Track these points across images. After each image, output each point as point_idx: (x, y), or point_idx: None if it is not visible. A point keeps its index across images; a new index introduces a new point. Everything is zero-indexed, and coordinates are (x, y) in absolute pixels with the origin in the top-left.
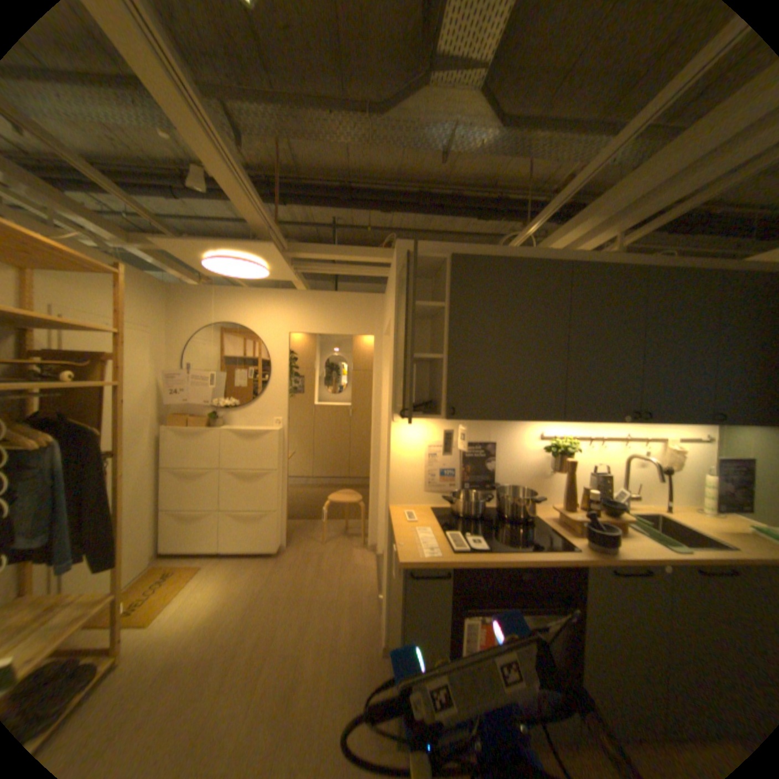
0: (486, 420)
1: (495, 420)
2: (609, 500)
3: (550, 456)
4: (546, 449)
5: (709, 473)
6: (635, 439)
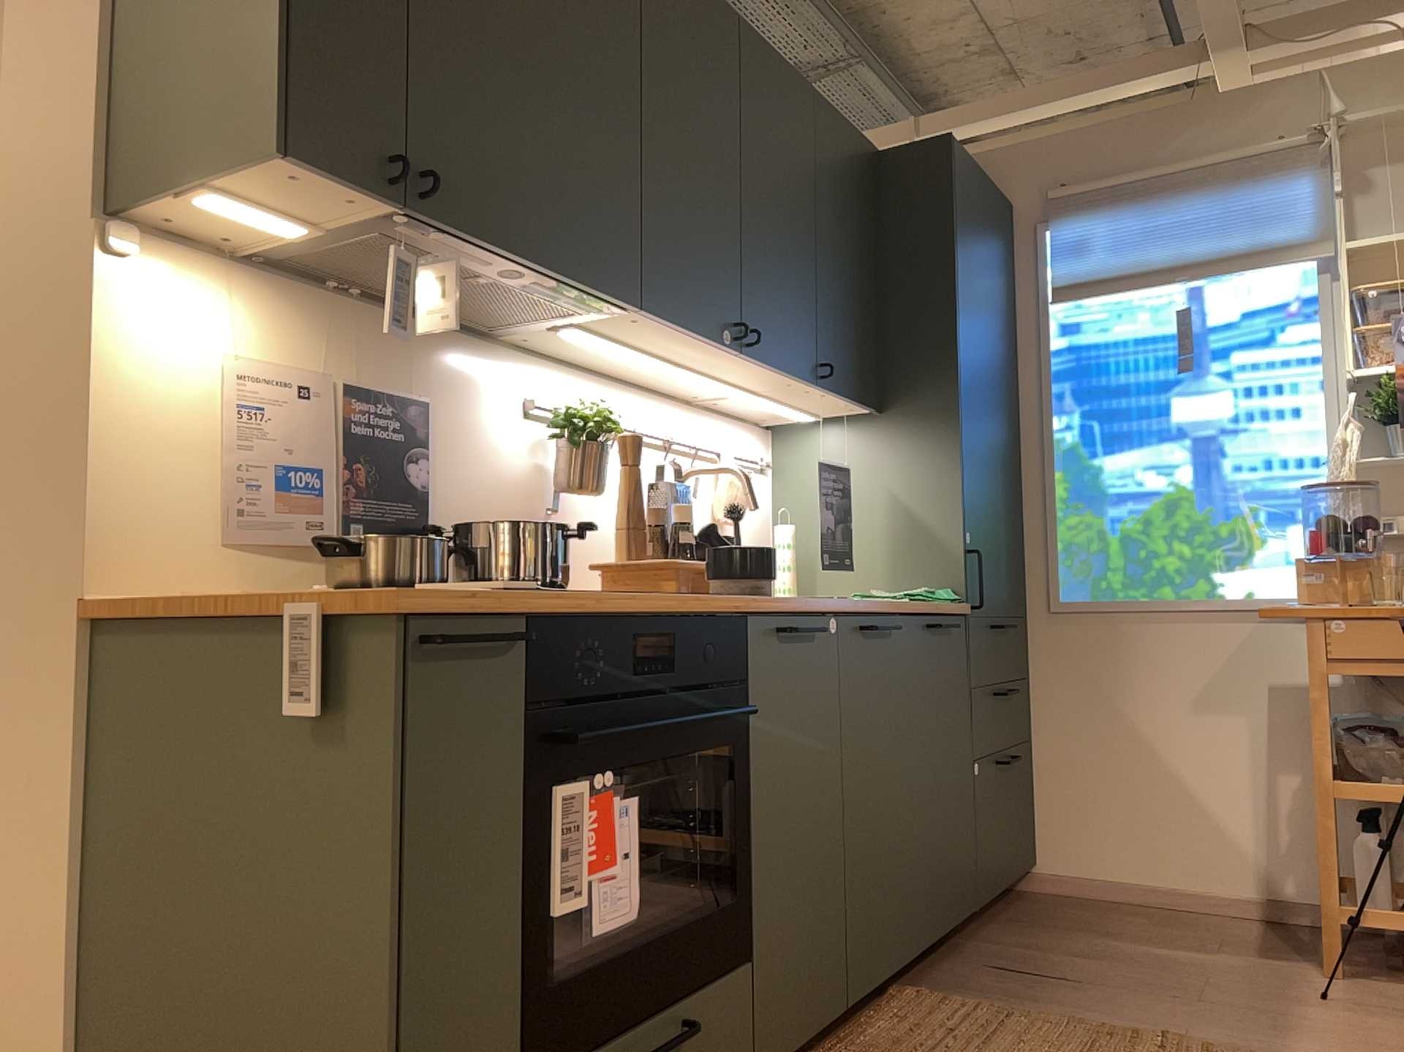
0: (494, 253)
1: (514, 260)
2: (692, 539)
3: (548, 458)
4: (550, 428)
5: (780, 522)
6: (678, 445)
